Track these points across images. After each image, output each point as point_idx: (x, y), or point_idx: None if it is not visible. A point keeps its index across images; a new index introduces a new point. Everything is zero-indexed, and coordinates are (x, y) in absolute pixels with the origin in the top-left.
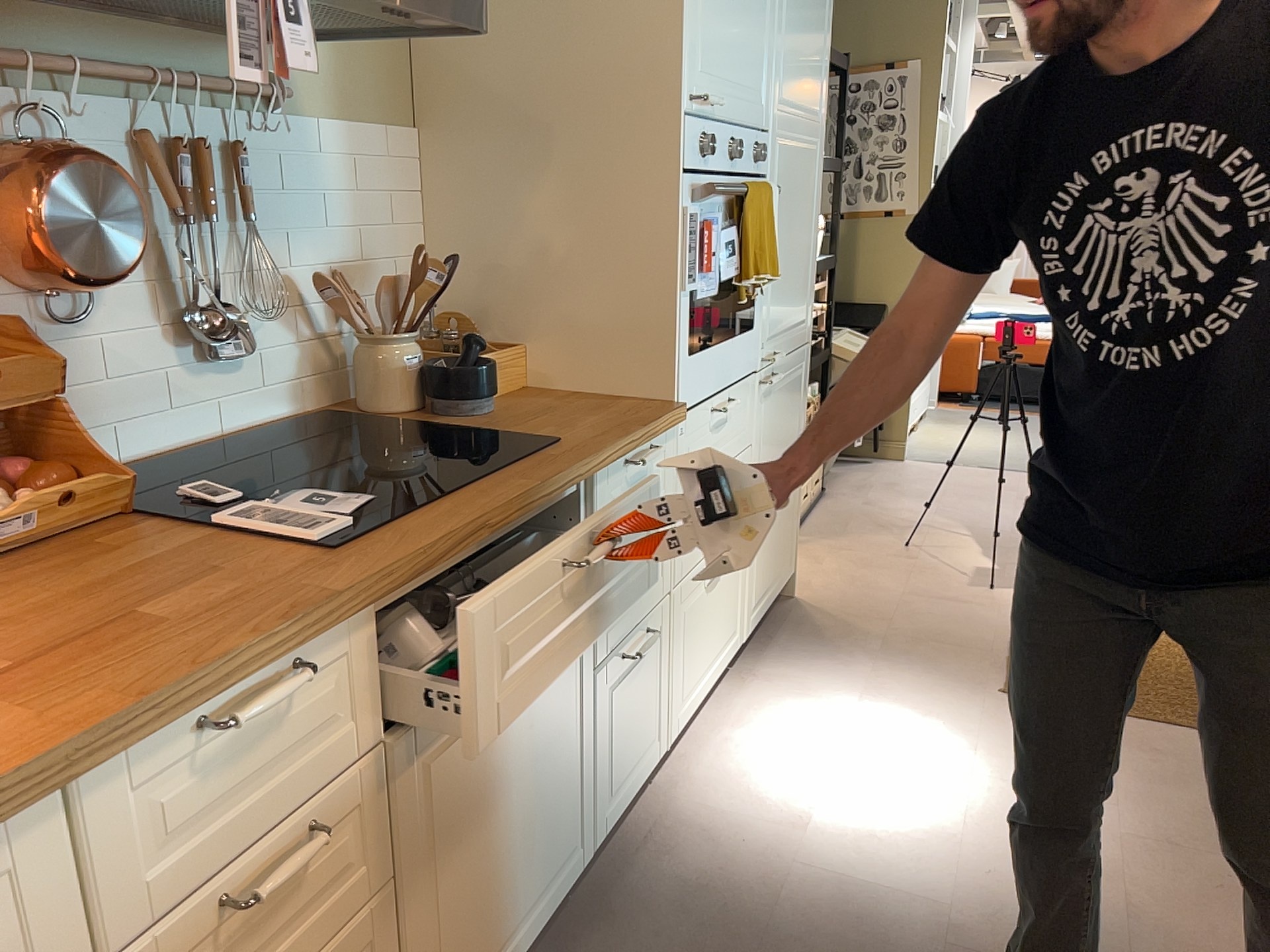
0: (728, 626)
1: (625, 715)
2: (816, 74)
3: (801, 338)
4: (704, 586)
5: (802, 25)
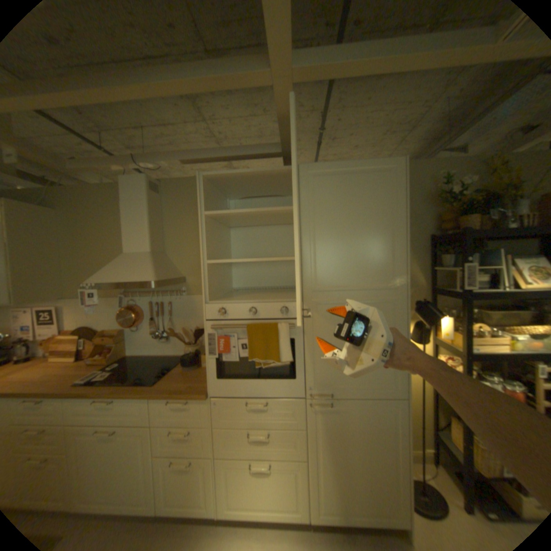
0: (281, 503)
1: (175, 484)
2: (374, 267)
3: (382, 395)
4: (247, 471)
5: (341, 251)
